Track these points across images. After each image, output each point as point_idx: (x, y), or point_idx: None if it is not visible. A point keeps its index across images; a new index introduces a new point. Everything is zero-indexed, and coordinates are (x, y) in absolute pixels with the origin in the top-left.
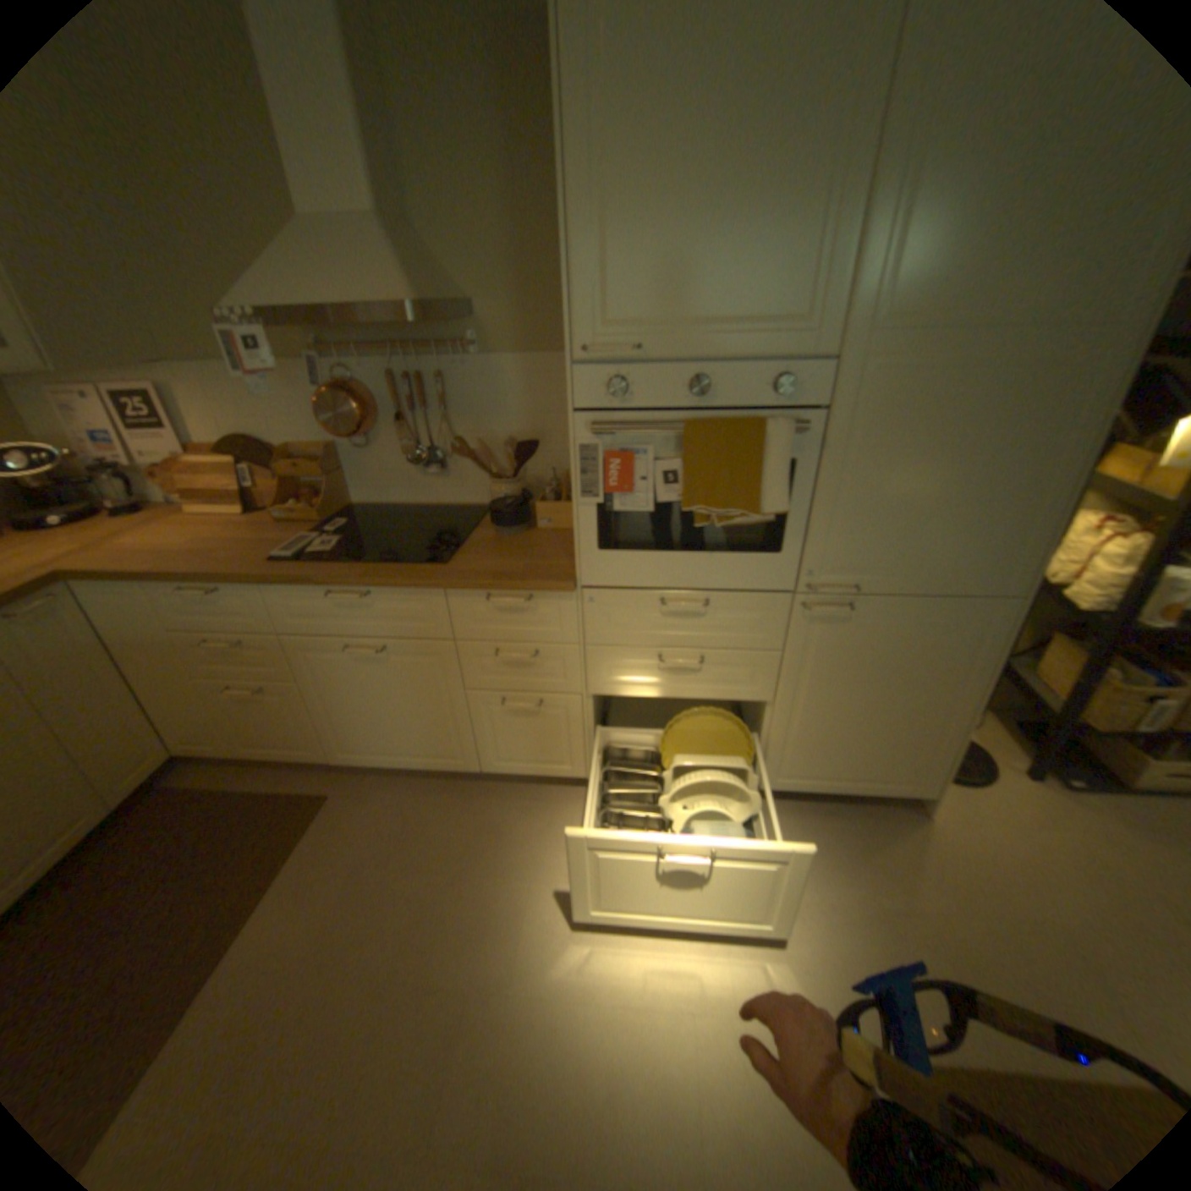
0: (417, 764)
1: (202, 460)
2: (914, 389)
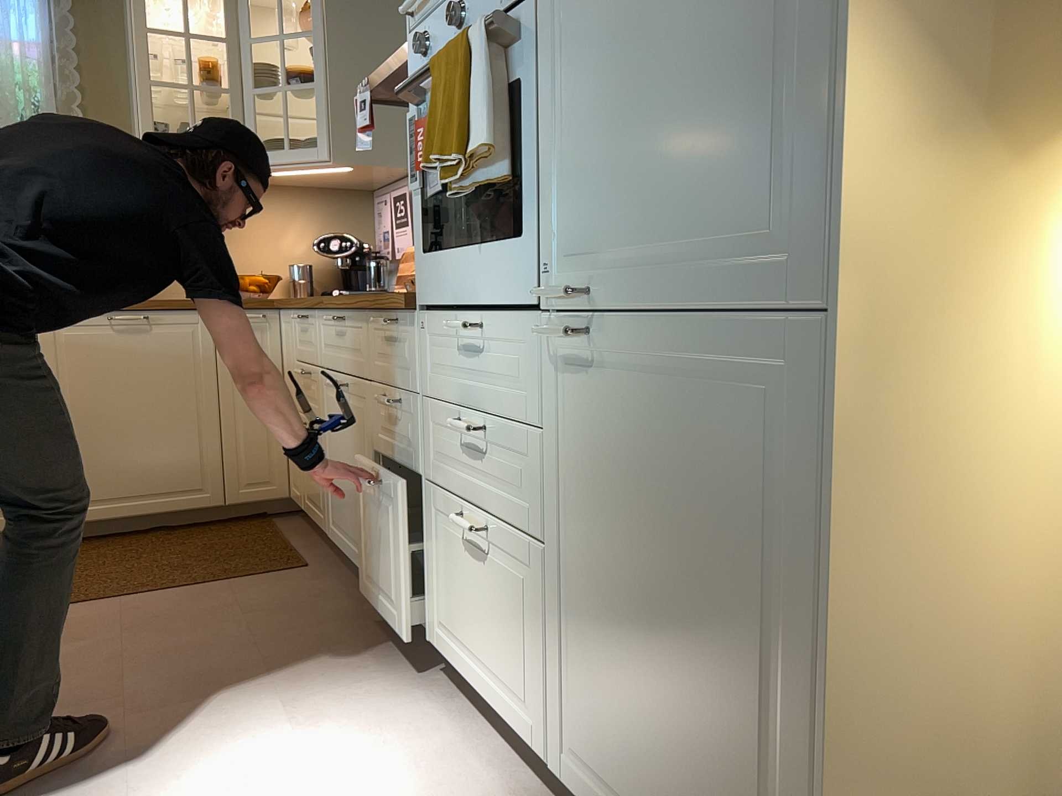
0: (355, 557)
1: None
2: None
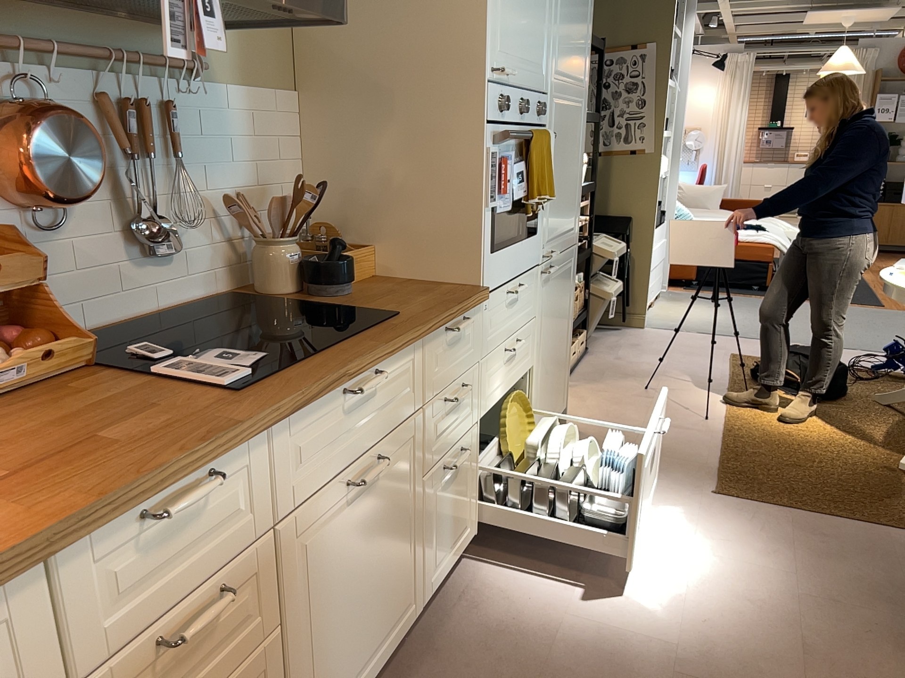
0: (379, 659)
1: None
2: (560, 117)
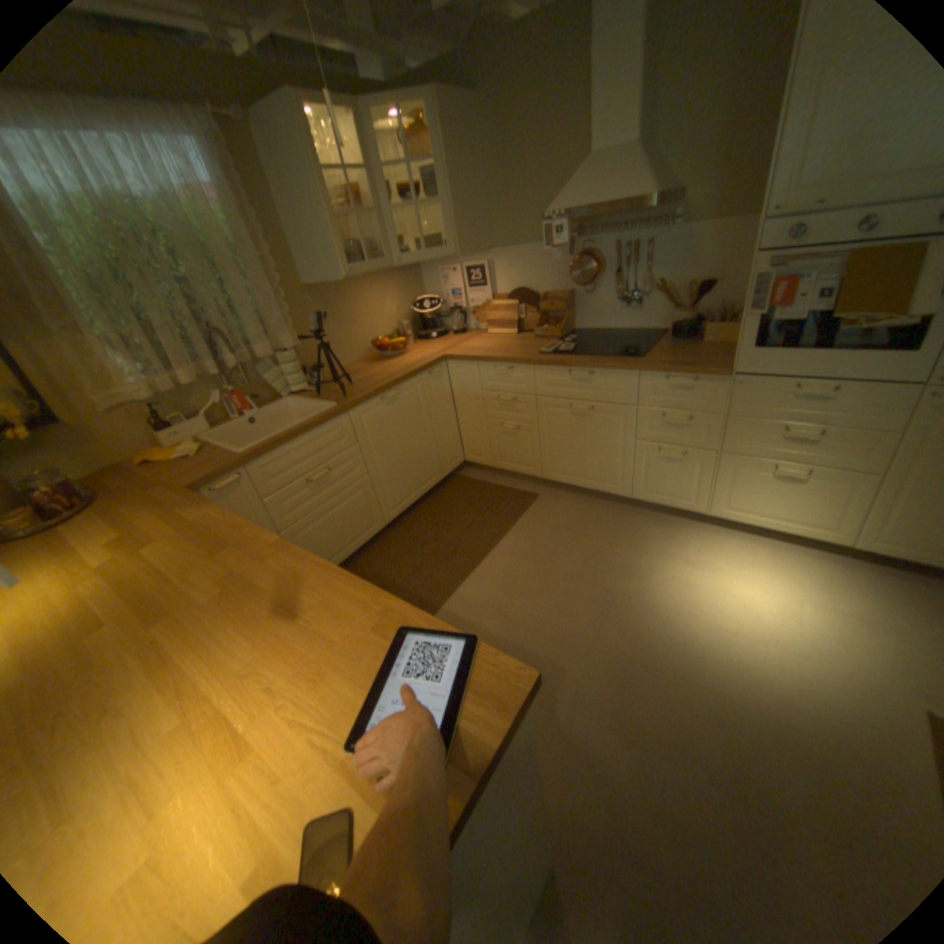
0: (592, 485)
1: (501, 303)
2: None
